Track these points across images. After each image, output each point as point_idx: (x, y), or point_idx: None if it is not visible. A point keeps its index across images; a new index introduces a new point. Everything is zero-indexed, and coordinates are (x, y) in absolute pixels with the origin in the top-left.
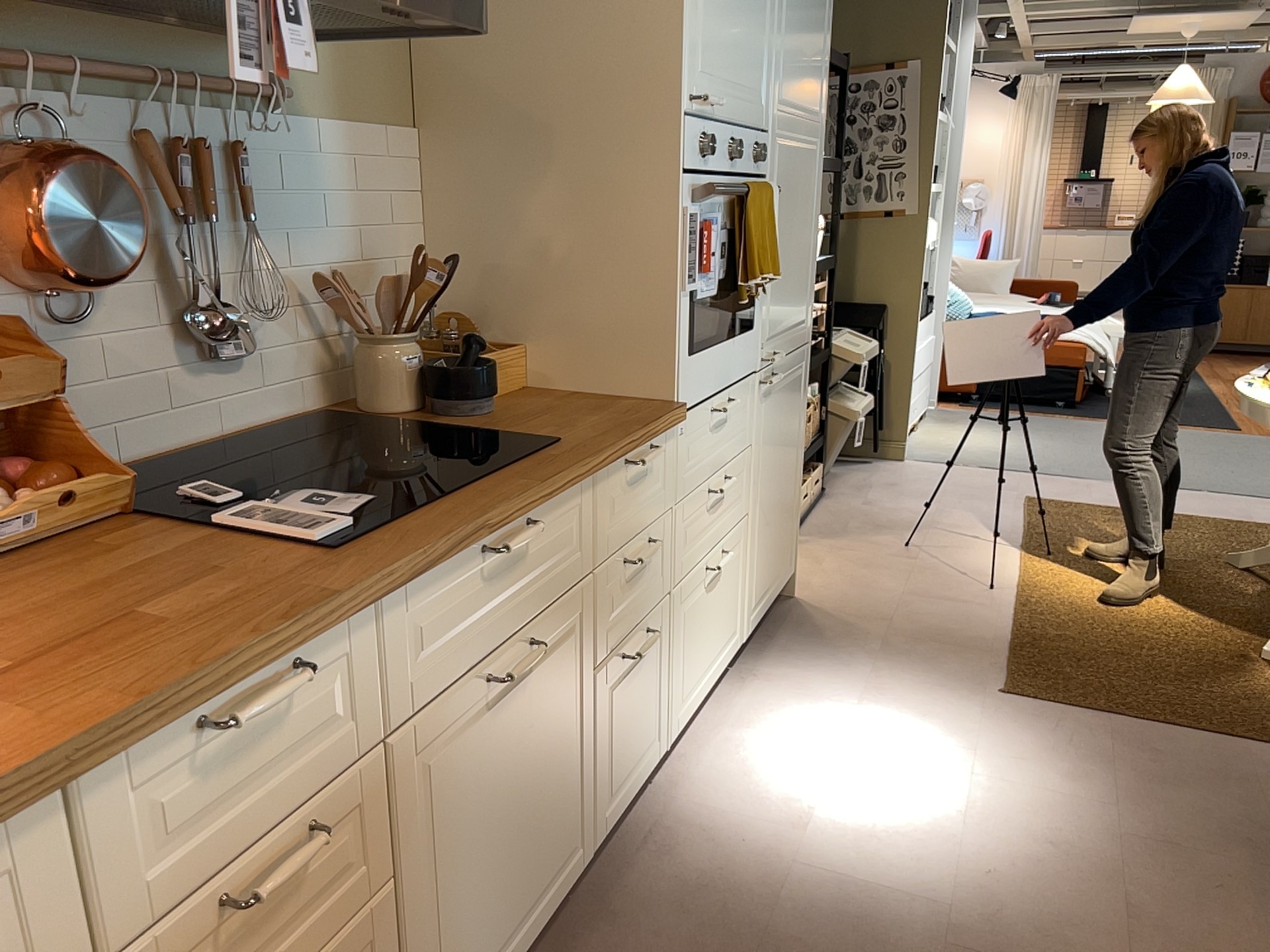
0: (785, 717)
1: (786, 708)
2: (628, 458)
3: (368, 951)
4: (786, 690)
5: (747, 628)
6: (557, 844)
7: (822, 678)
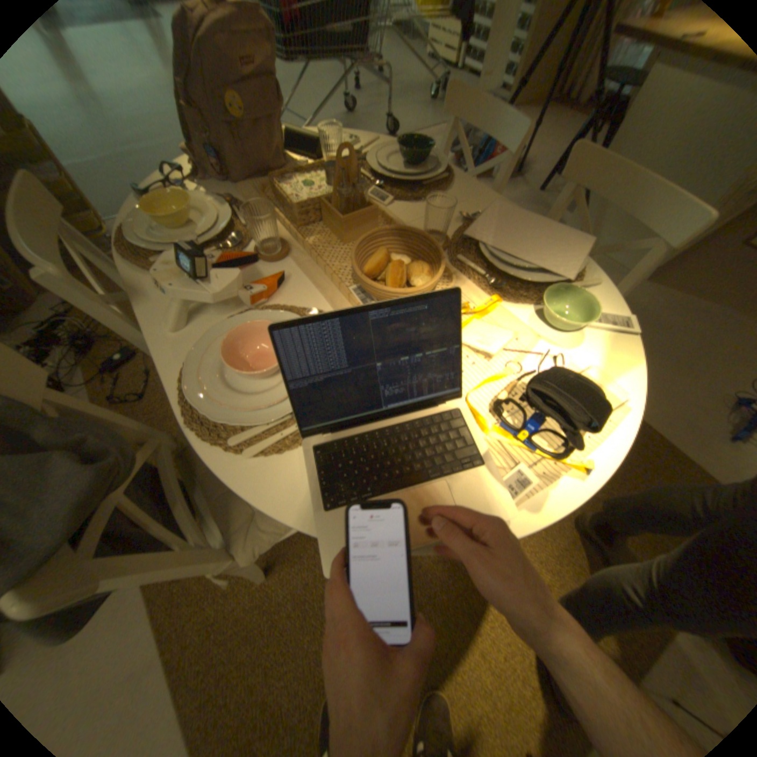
0: None
1: None
2: None
3: None
4: None
5: None
6: None
7: None
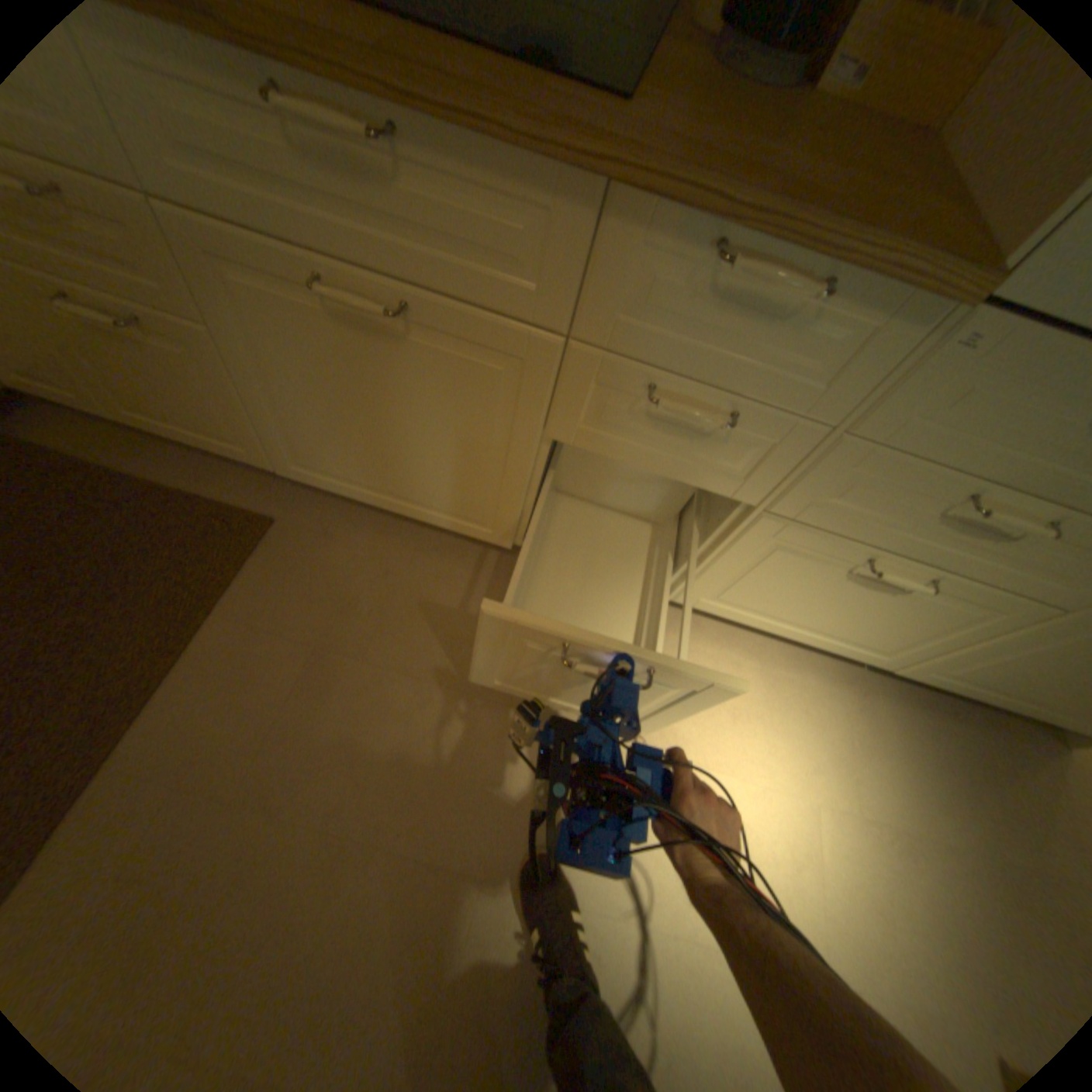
0: (799, 730)
1: (817, 731)
2: (736, 242)
3: (189, 350)
4: (852, 733)
5: (915, 674)
6: (453, 500)
7: (898, 779)
